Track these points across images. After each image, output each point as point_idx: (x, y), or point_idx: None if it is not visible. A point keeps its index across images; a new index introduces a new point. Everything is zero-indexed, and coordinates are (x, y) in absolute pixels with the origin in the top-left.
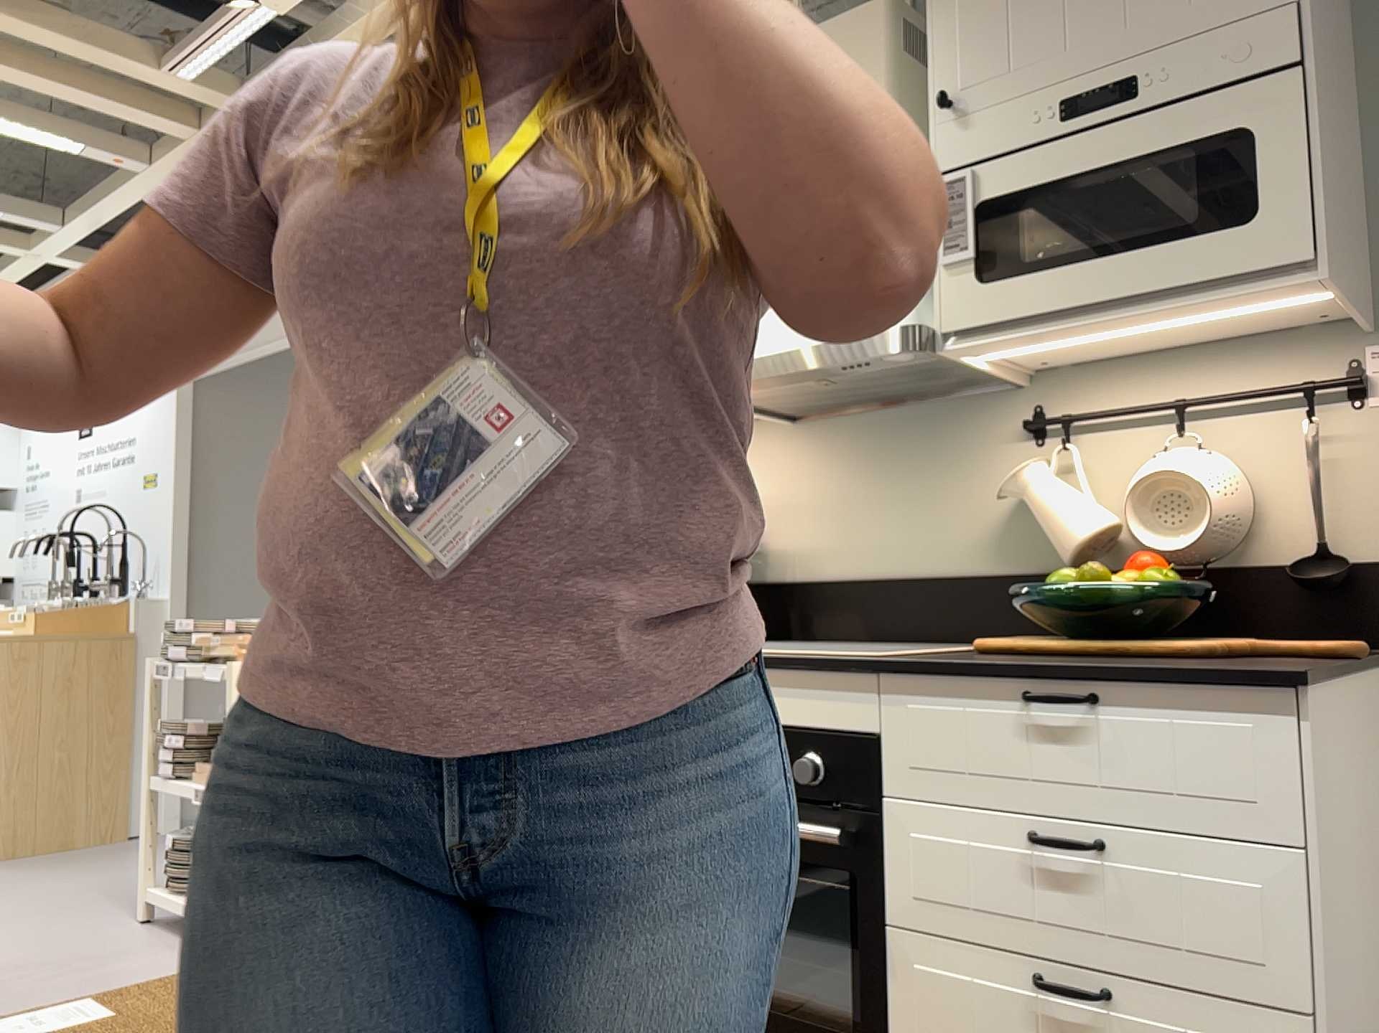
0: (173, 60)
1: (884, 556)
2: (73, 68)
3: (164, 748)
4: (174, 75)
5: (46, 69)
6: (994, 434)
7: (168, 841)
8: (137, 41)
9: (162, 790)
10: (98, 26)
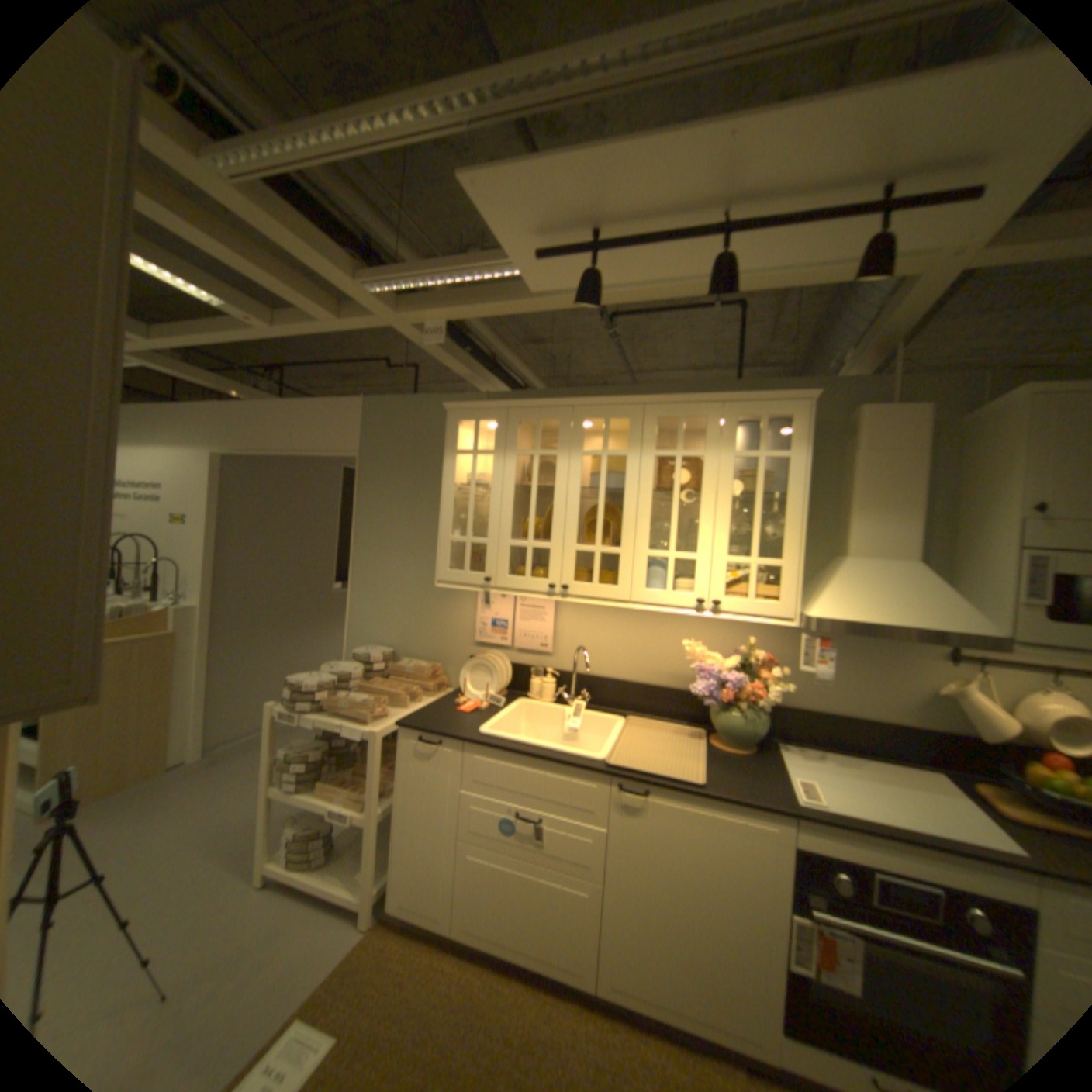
0: (367, 273)
1: (842, 703)
2: (256, 249)
3: (285, 772)
4: (361, 284)
5: (237, 245)
6: (927, 654)
7: (286, 836)
8: (338, 250)
9: (282, 801)
10: (315, 230)
